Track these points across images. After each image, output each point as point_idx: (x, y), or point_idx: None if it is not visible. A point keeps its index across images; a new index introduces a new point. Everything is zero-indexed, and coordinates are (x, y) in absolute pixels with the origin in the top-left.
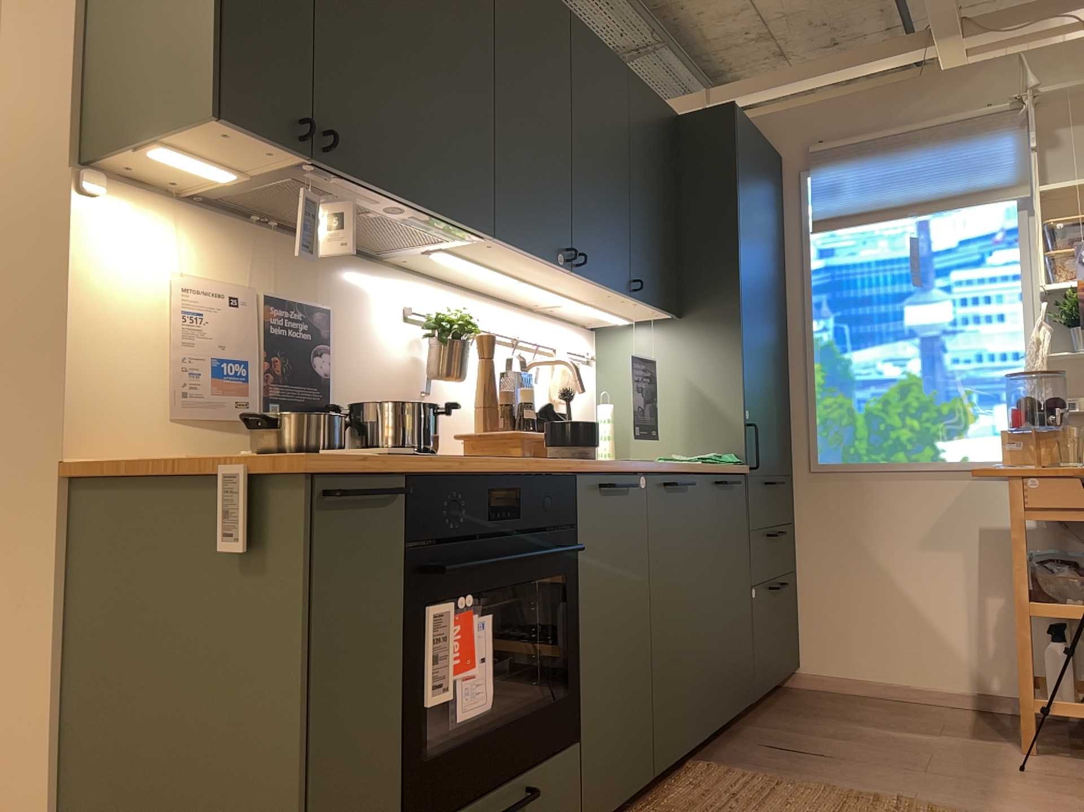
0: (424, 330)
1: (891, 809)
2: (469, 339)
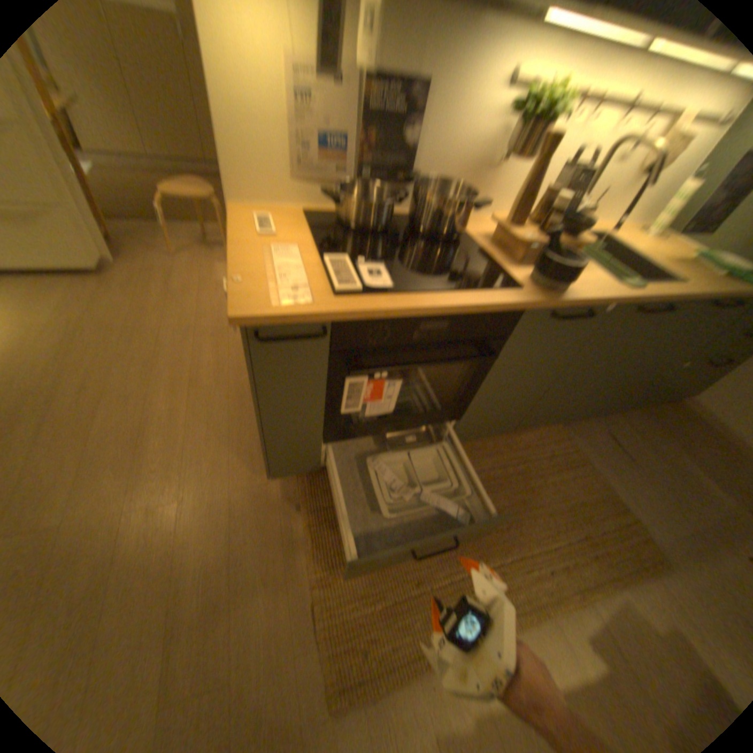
0: (515, 104)
1: (623, 524)
2: (561, 114)
